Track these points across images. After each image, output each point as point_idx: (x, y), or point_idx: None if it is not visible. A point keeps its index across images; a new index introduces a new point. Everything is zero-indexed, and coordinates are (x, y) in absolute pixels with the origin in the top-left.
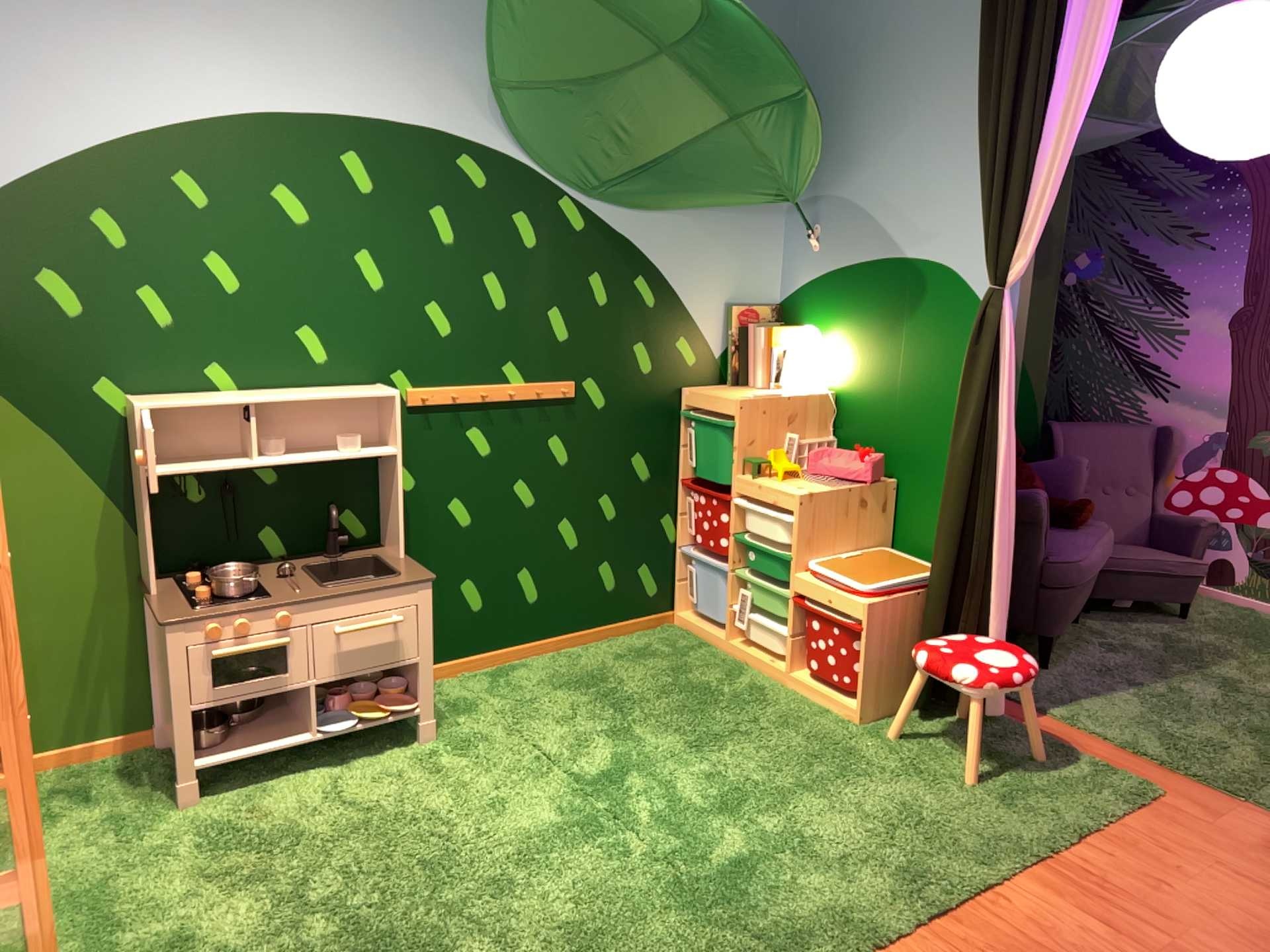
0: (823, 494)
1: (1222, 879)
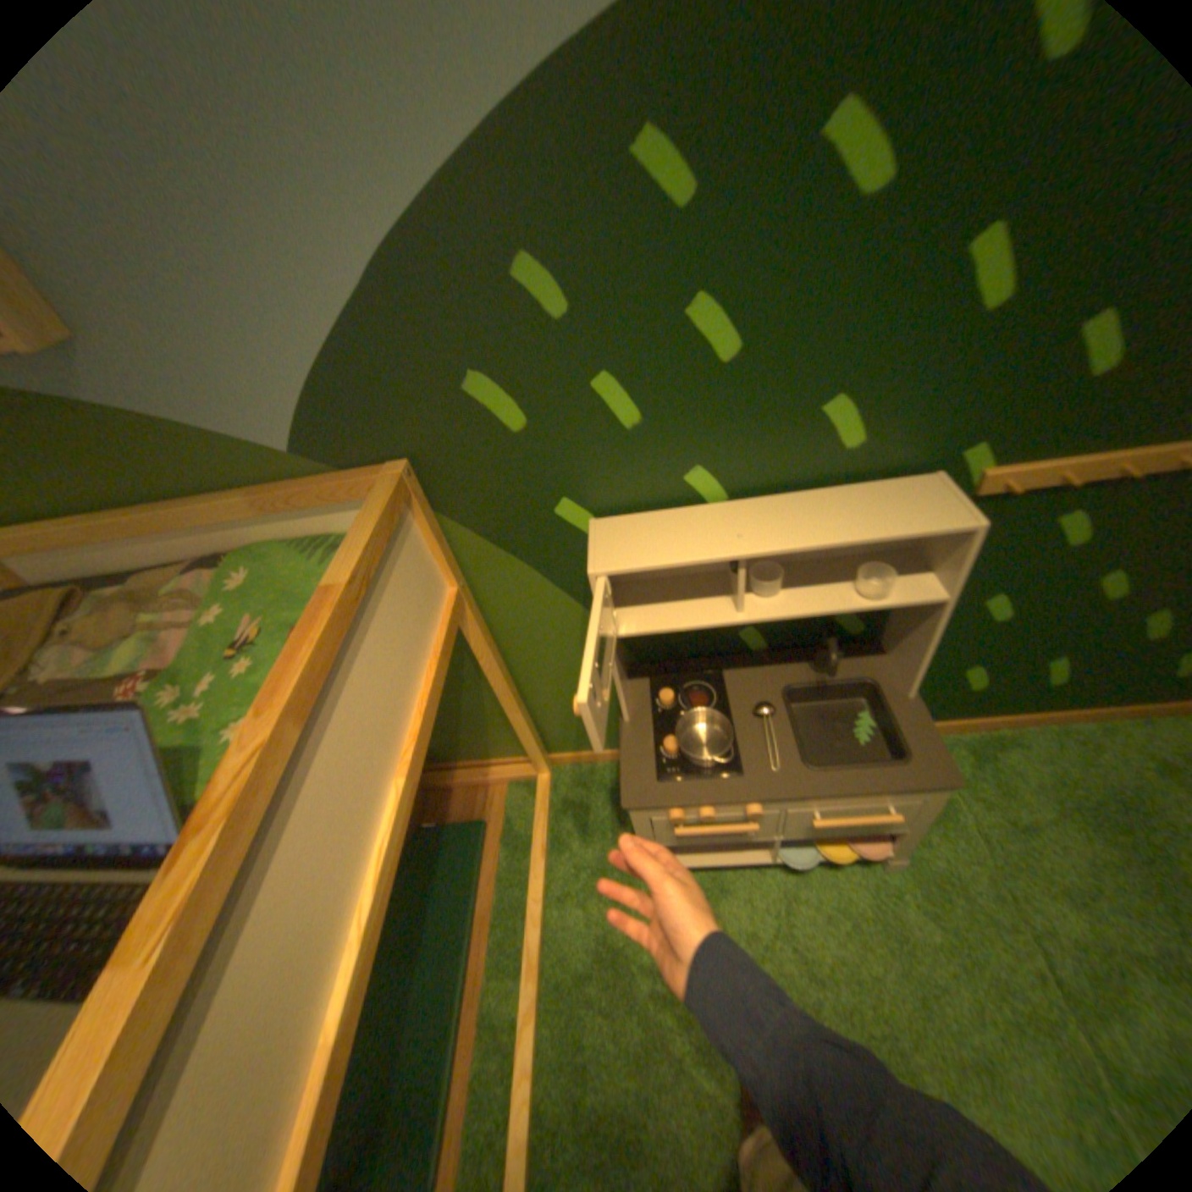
0: None
1: None
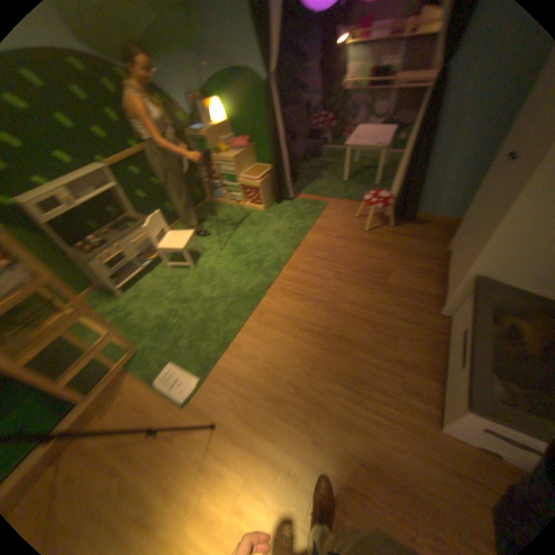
0: (239, 155)
1: (343, 218)
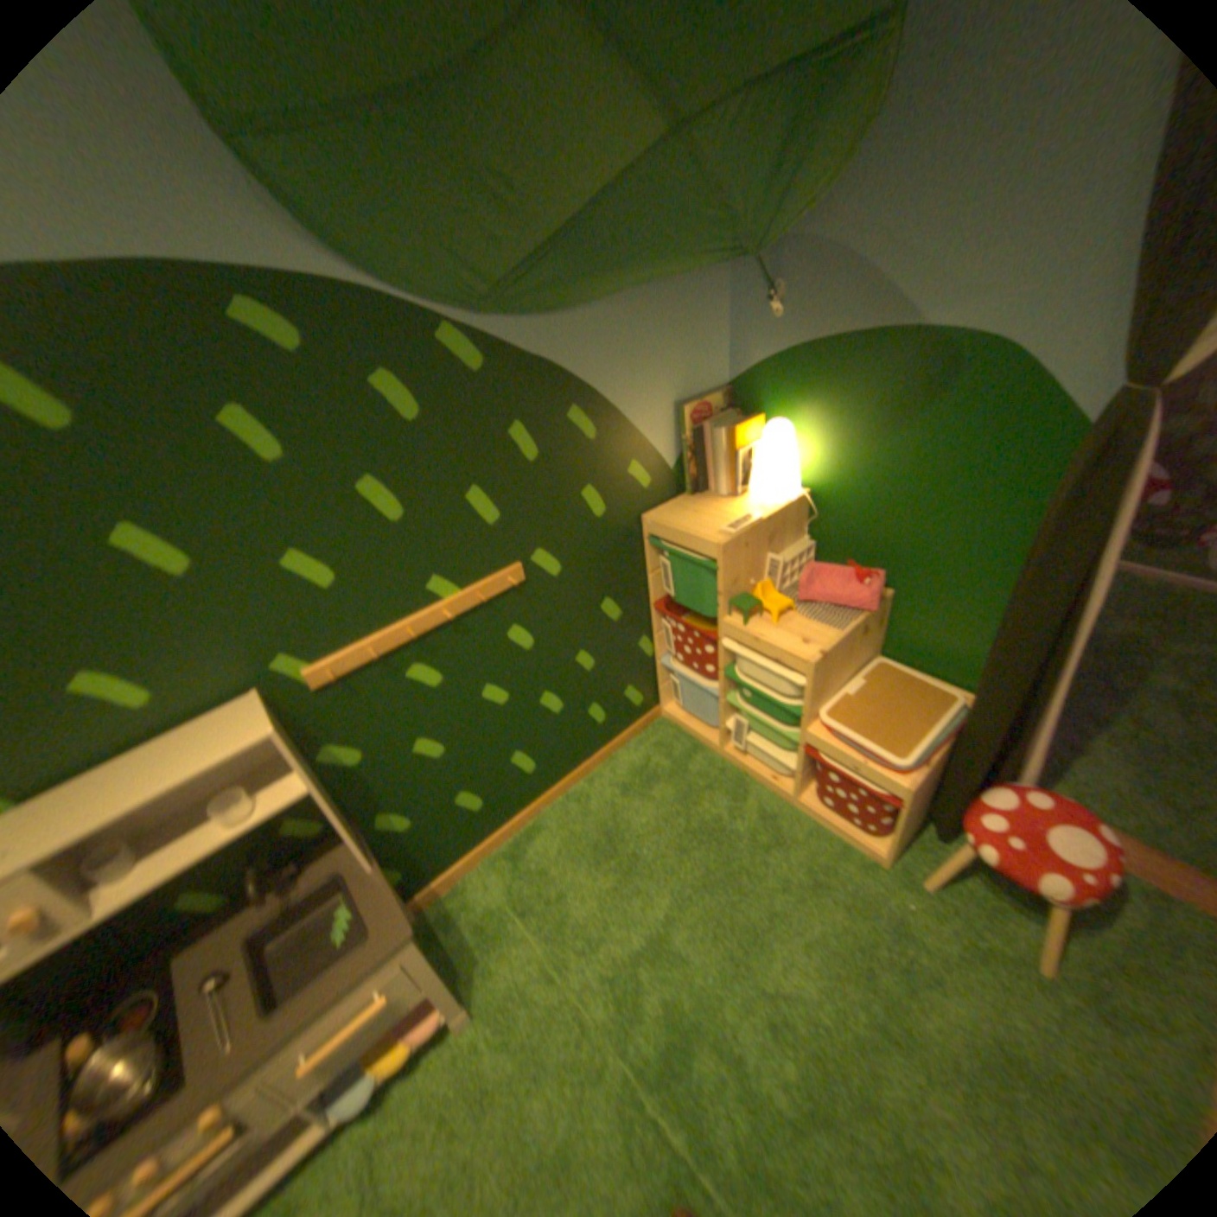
0: (833, 649)
1: None
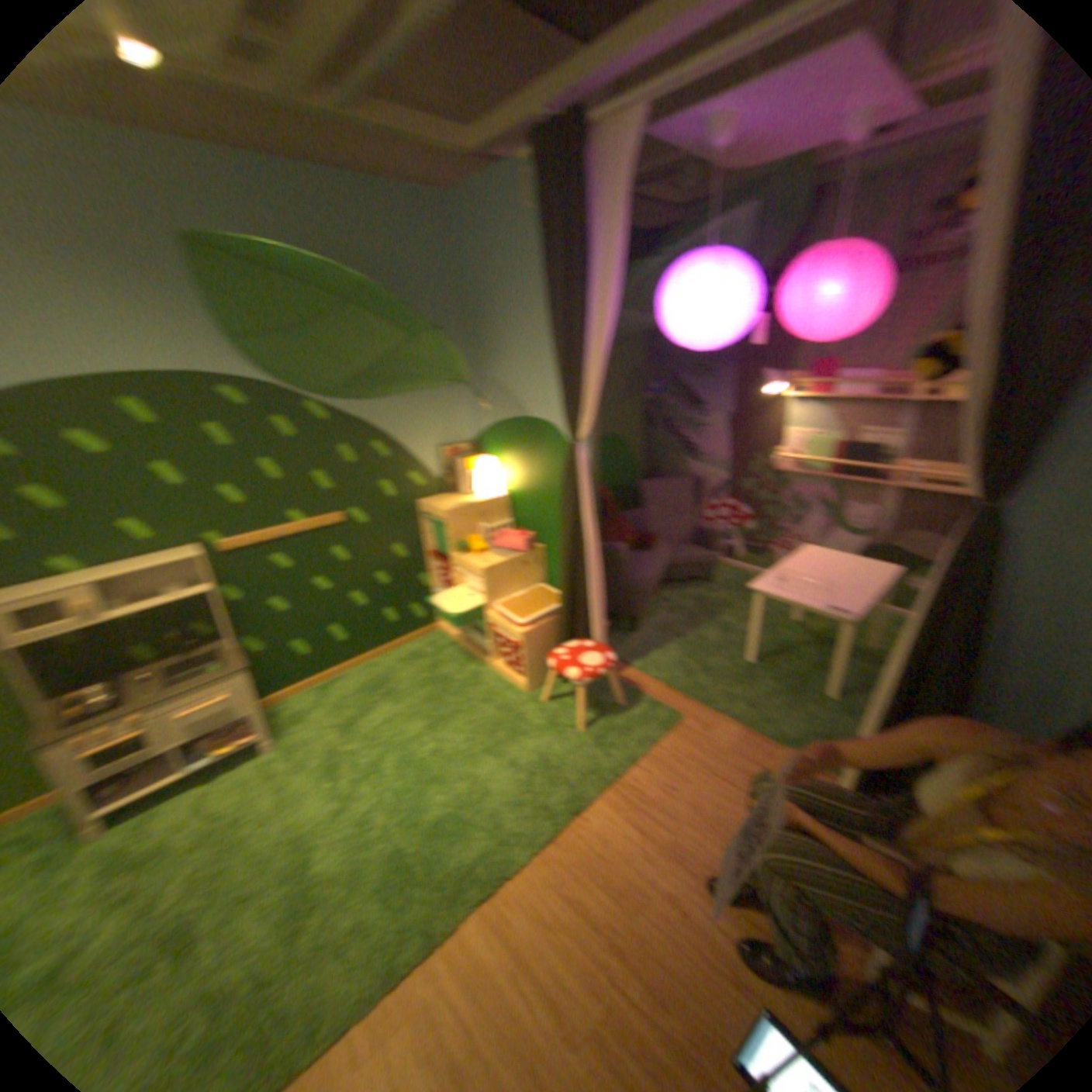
0: (494, 566)
1: (704, 781)
